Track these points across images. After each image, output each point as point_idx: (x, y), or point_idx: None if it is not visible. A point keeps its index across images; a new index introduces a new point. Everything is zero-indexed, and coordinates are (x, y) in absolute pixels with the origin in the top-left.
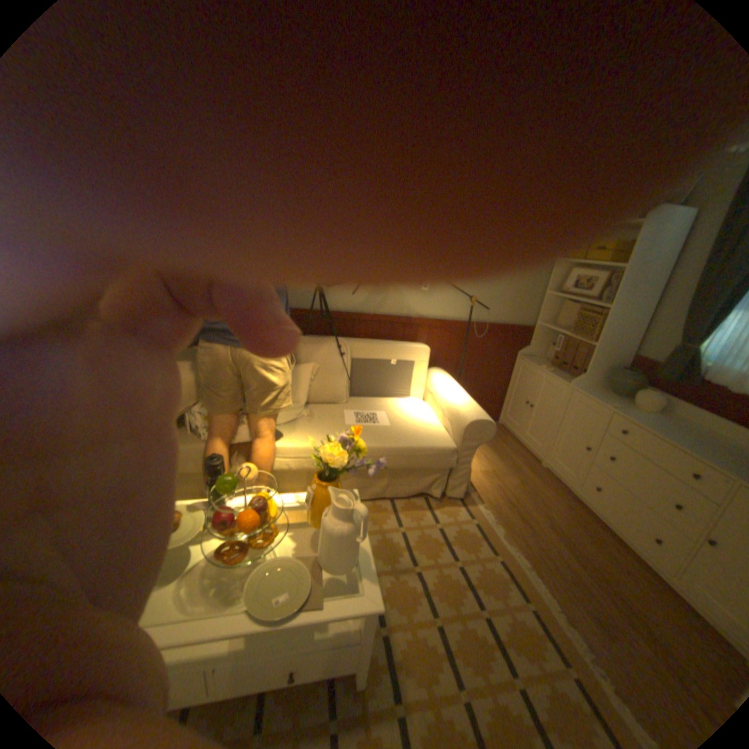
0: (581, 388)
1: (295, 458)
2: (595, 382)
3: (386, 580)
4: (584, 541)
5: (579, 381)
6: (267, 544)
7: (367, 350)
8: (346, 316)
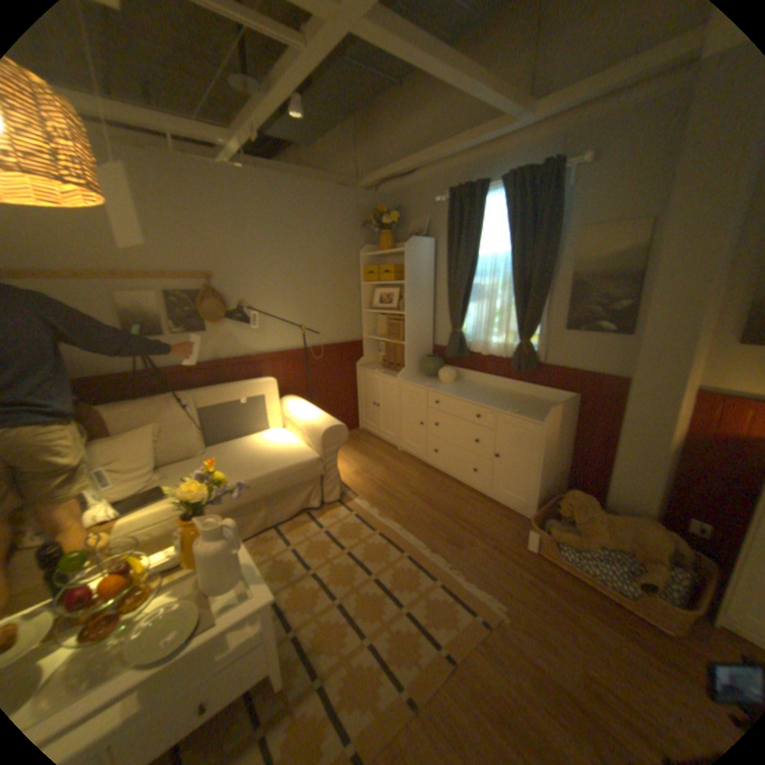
0: (404, 379)
1: (156, 524)
2: (413, 372)
3: (284, 594)
4: (435, 493)
5: (402, 374)
6: (142, 603)
7: (211, 395)
8: (180, 369)
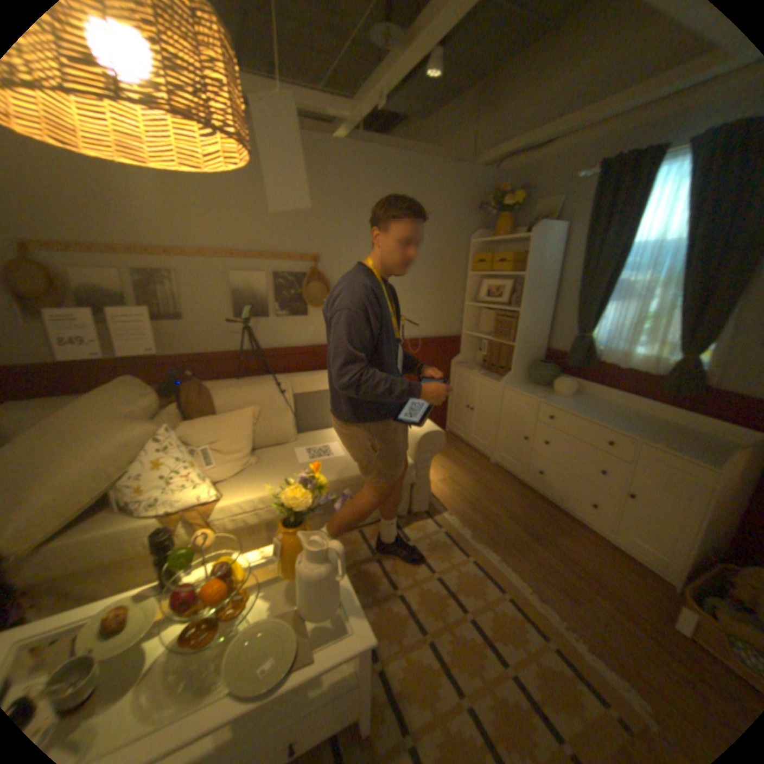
0: (510, 385)
1: (251, 511)
2: (520, 377)
3: (370, 612)
4: (538, 522)
5: (507, 379)
6: (239, 611)
7: (309, 382)
8: (280, 352)
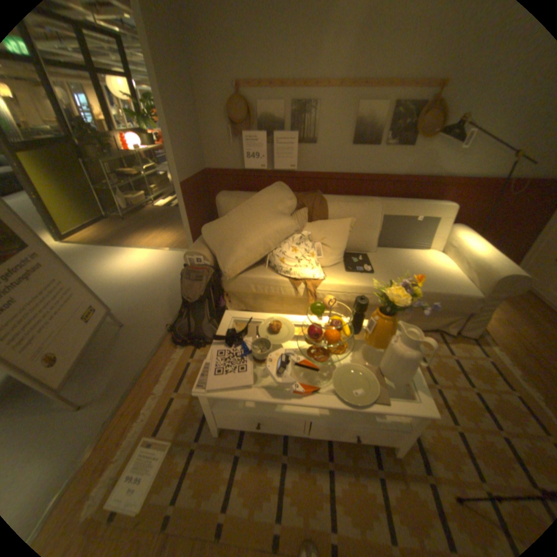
0: None
1: (341, 292)
2: None
3: None
4: None
5: None
6: (341, 352)
7: (402, 207)
8: (379, 178)
